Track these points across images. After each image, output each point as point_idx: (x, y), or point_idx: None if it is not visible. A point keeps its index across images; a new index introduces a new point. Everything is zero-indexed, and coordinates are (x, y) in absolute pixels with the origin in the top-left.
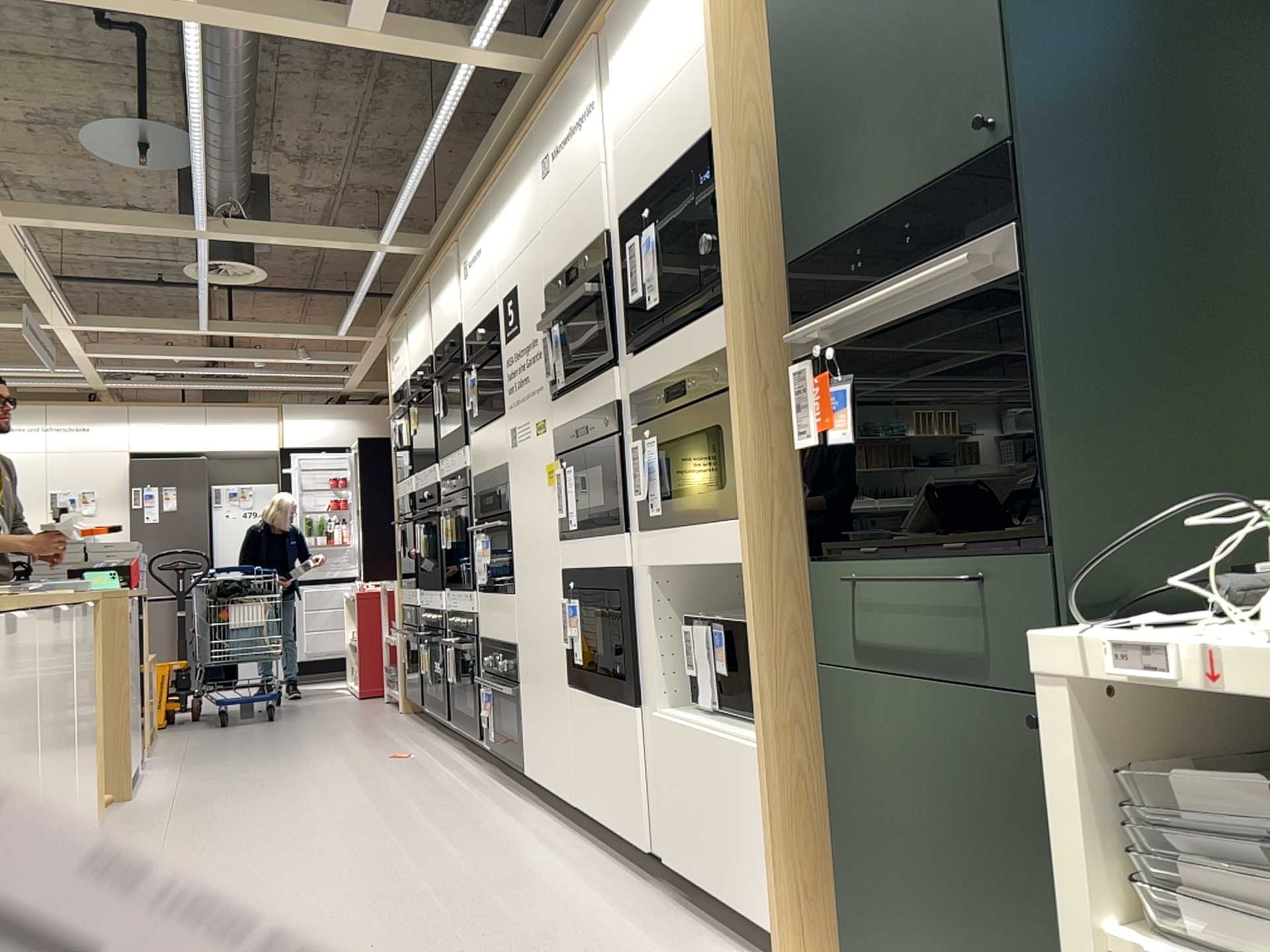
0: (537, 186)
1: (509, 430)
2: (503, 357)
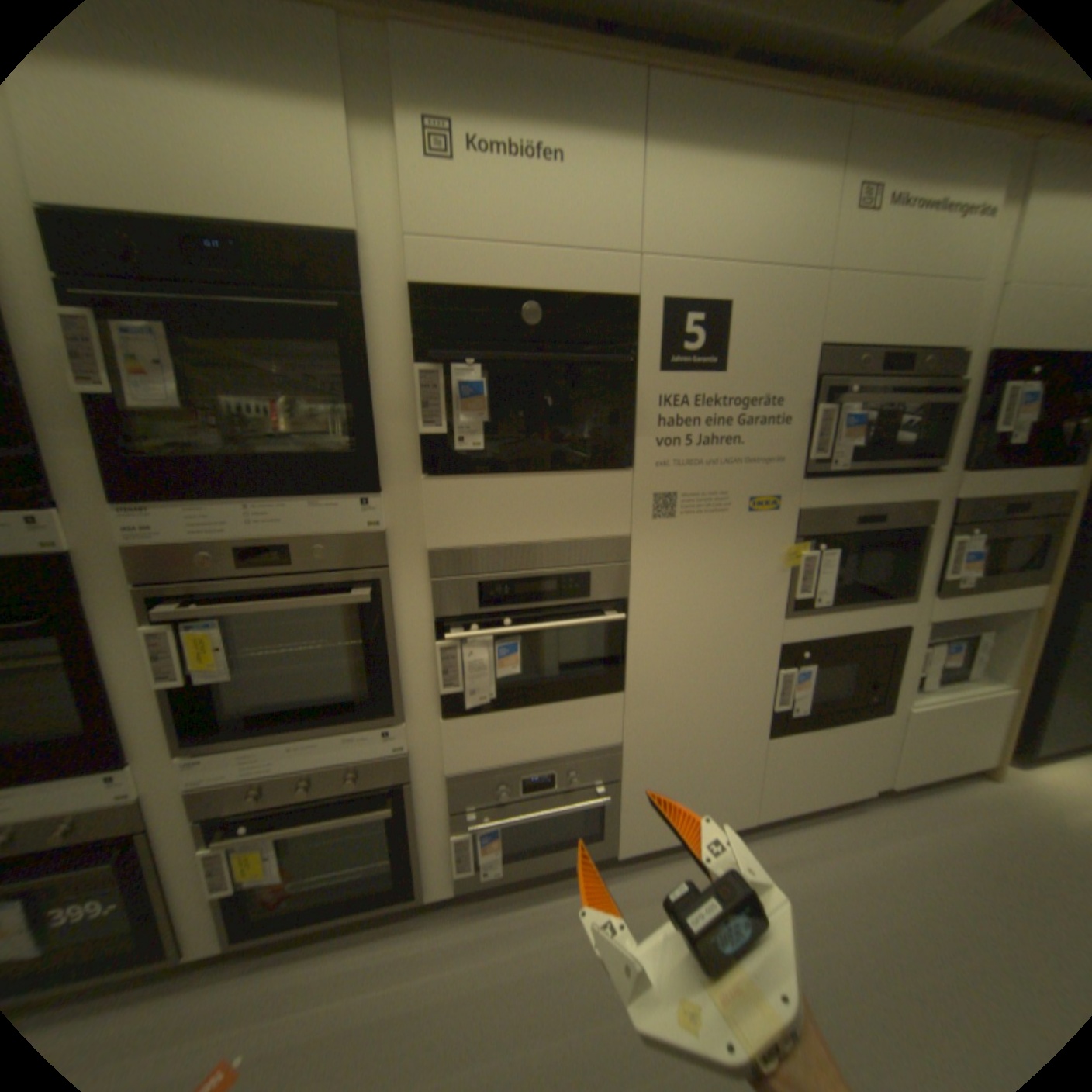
0: (837, 204)
1: (652, 495)
2: (650, 390)
